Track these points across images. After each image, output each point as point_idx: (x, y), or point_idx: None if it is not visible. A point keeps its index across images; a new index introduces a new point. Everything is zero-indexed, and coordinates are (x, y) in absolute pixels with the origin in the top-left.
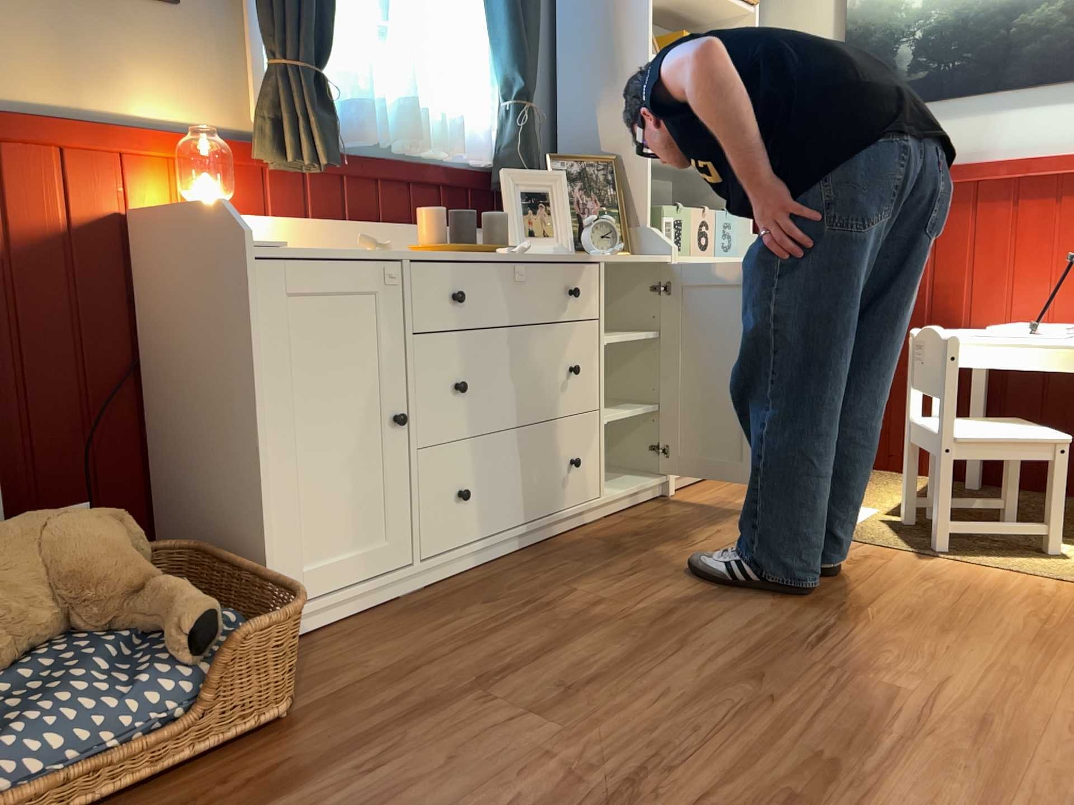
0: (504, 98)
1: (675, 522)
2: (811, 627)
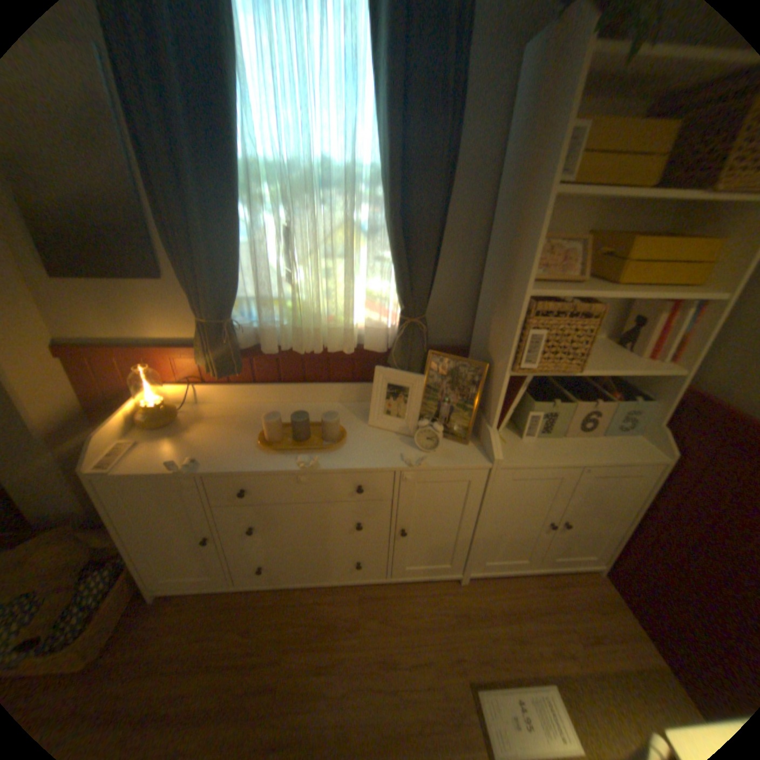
0: (400, 308)
1: (421, 626)
2: None
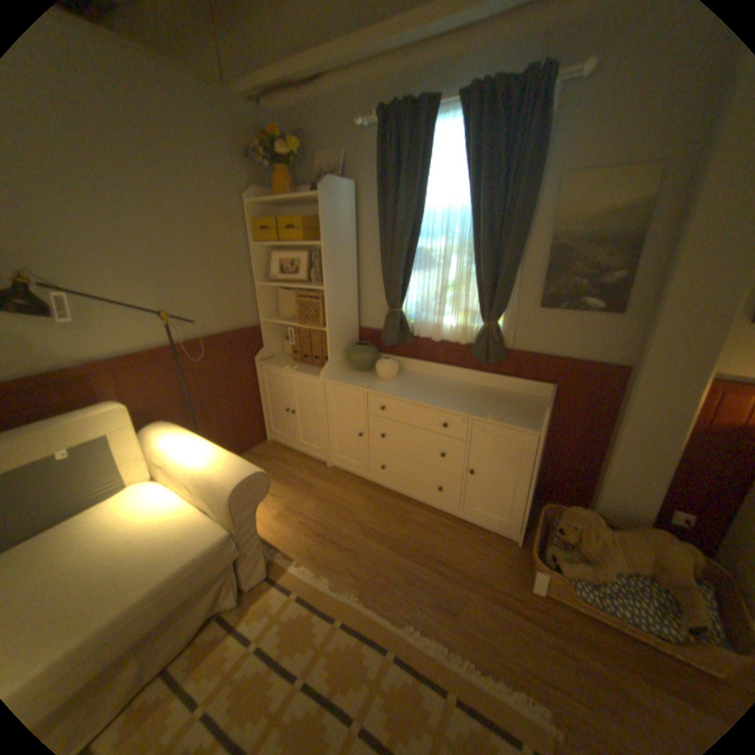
0: None
1: None
2: None
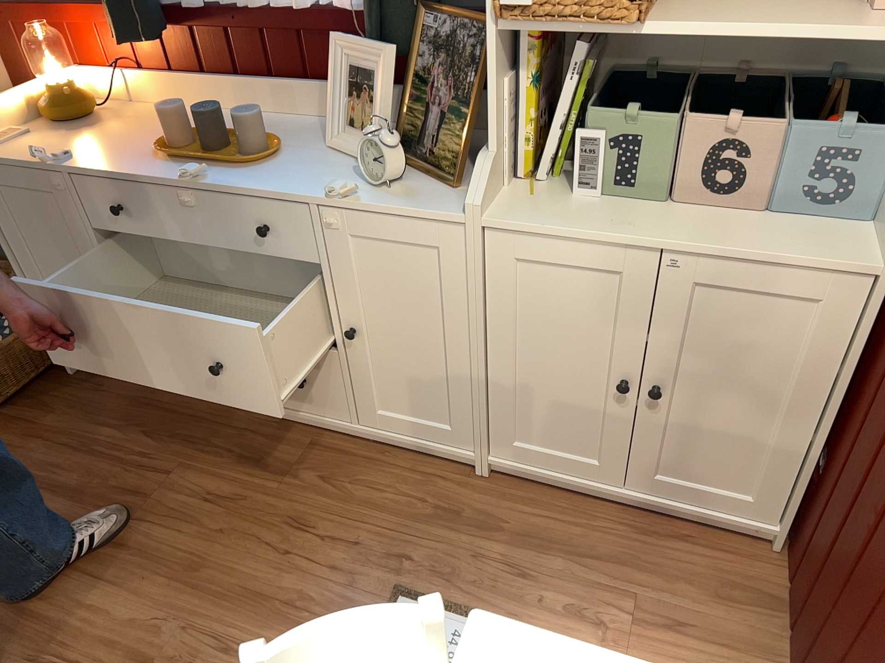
0: None
1: (377, 500)
2: (77, 660)
